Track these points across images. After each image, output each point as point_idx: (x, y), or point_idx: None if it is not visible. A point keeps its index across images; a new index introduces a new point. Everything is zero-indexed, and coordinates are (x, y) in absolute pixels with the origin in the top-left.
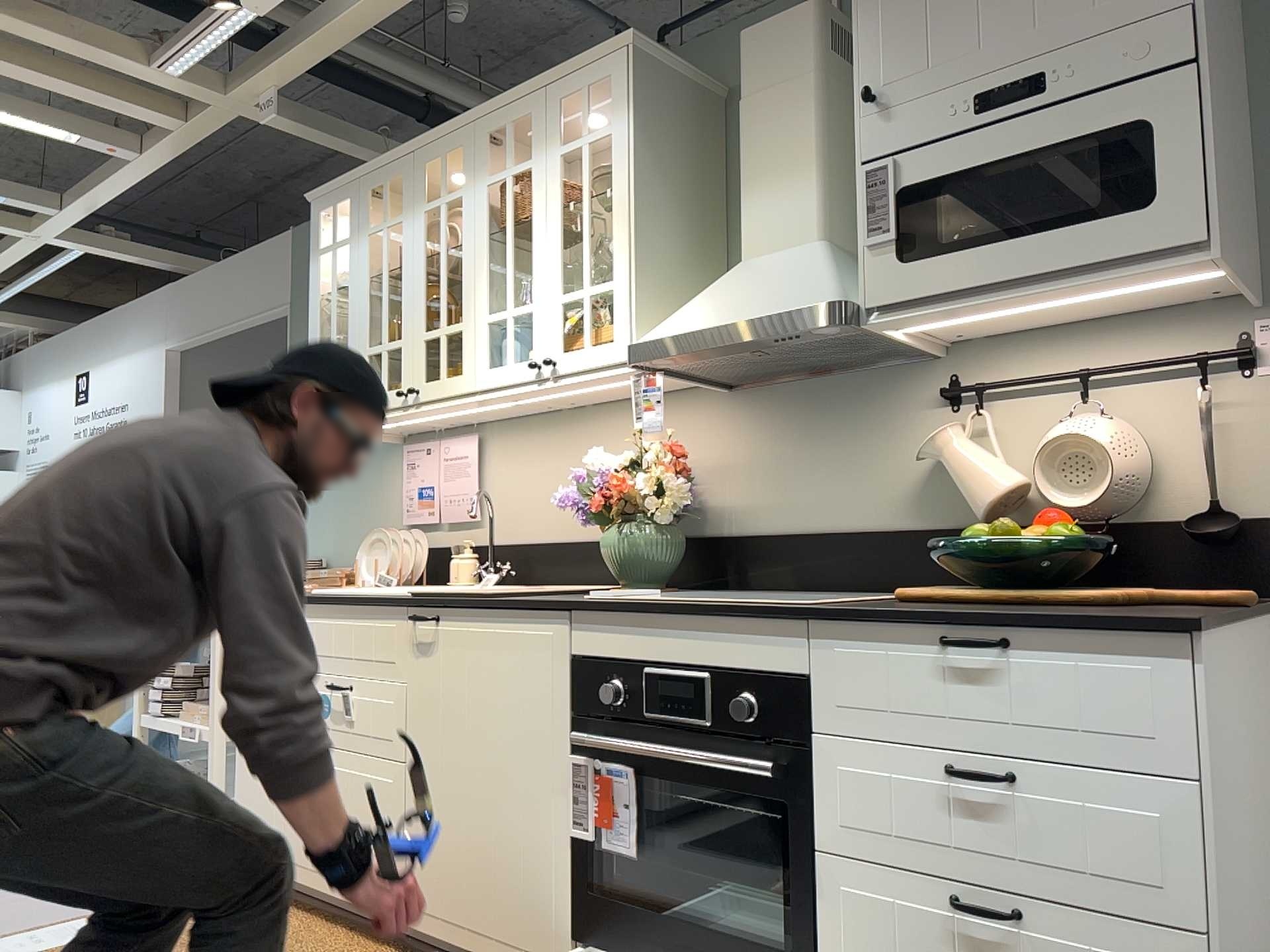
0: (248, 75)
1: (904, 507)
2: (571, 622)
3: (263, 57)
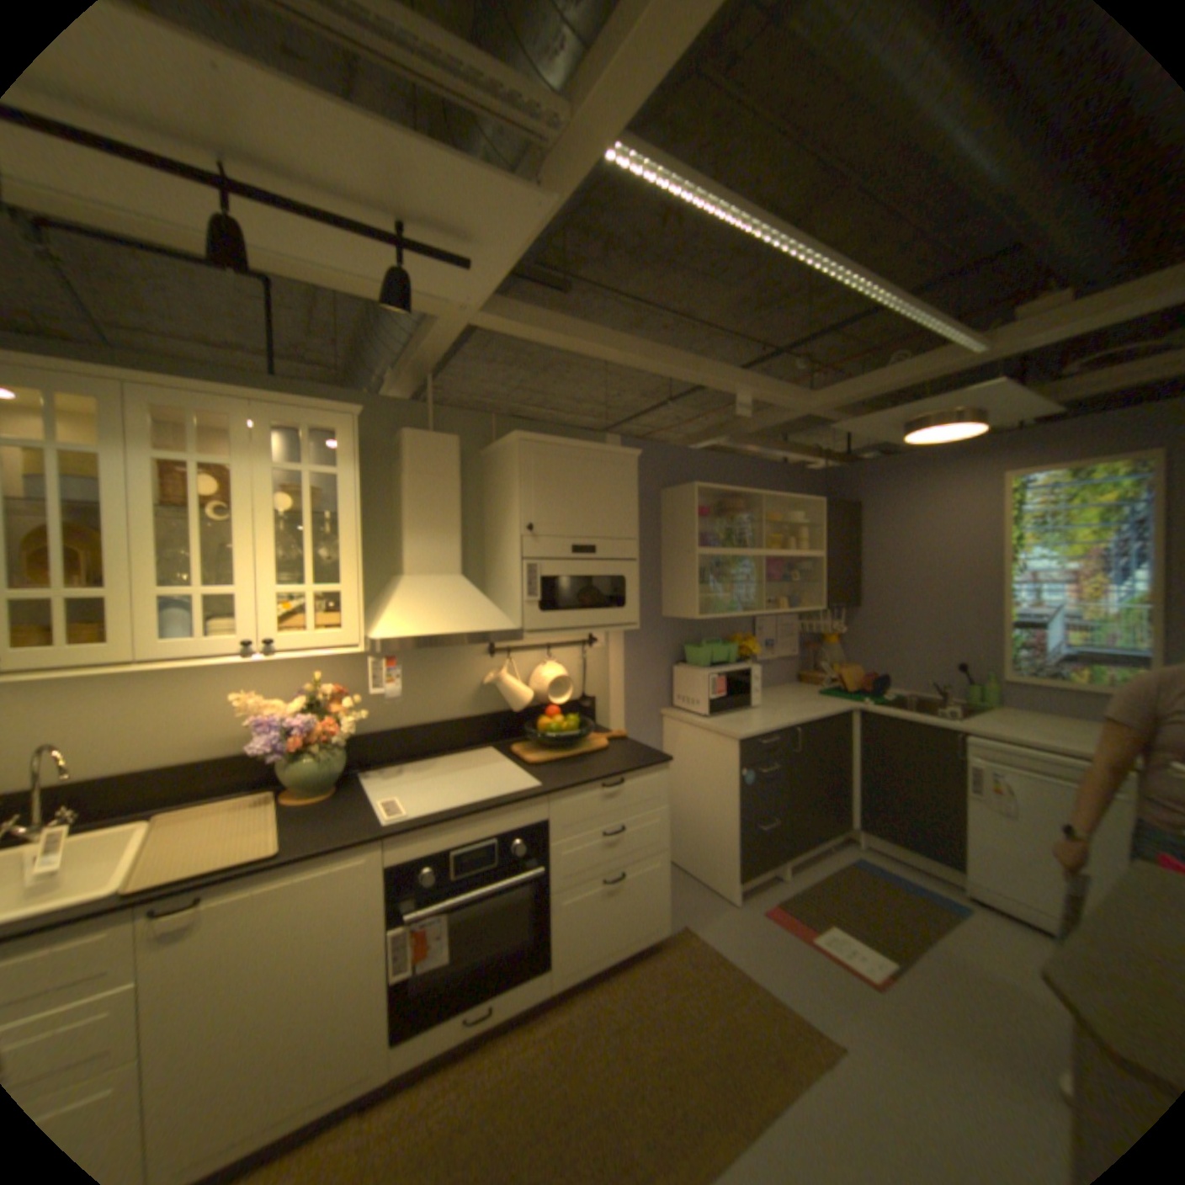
0: None
1: (468, 706)
2: (384, 846)
3: None
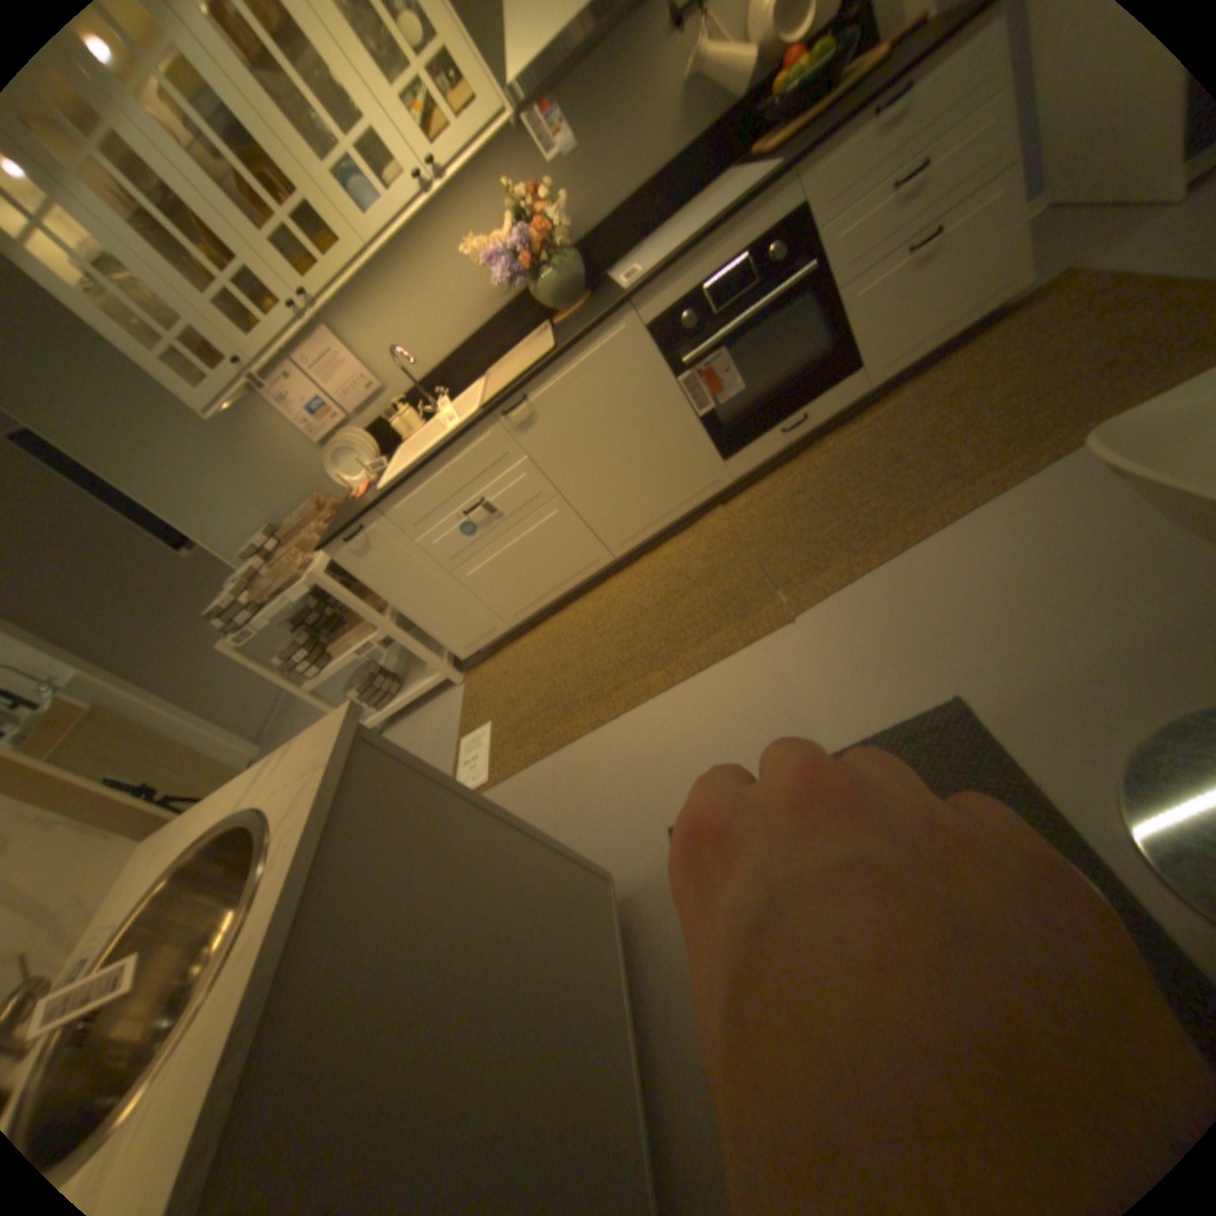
0: None
1: (681, 129)
2: (634, 304)
3: None
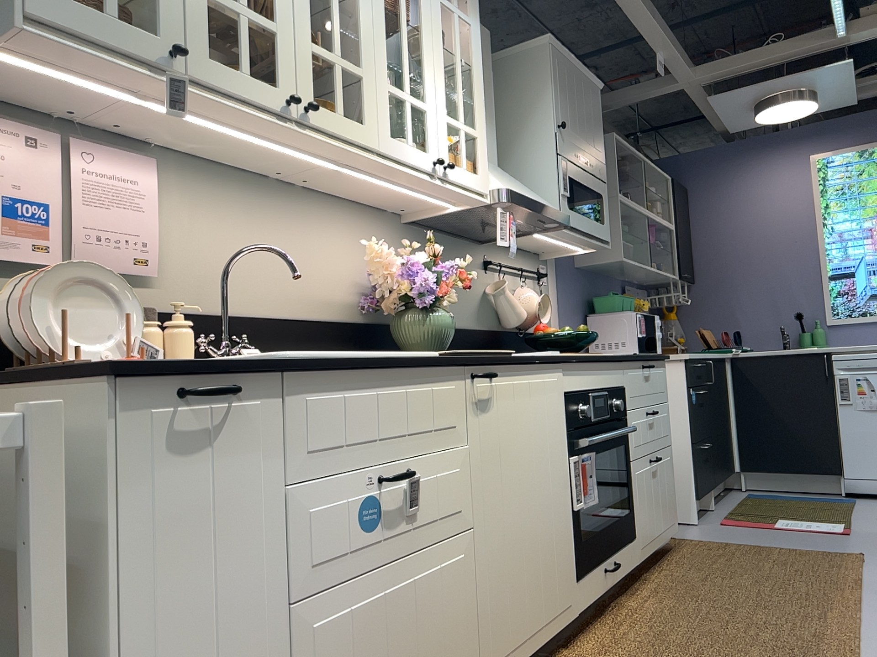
0: None
1: (476, 317)
2: (563, 370)
3: None
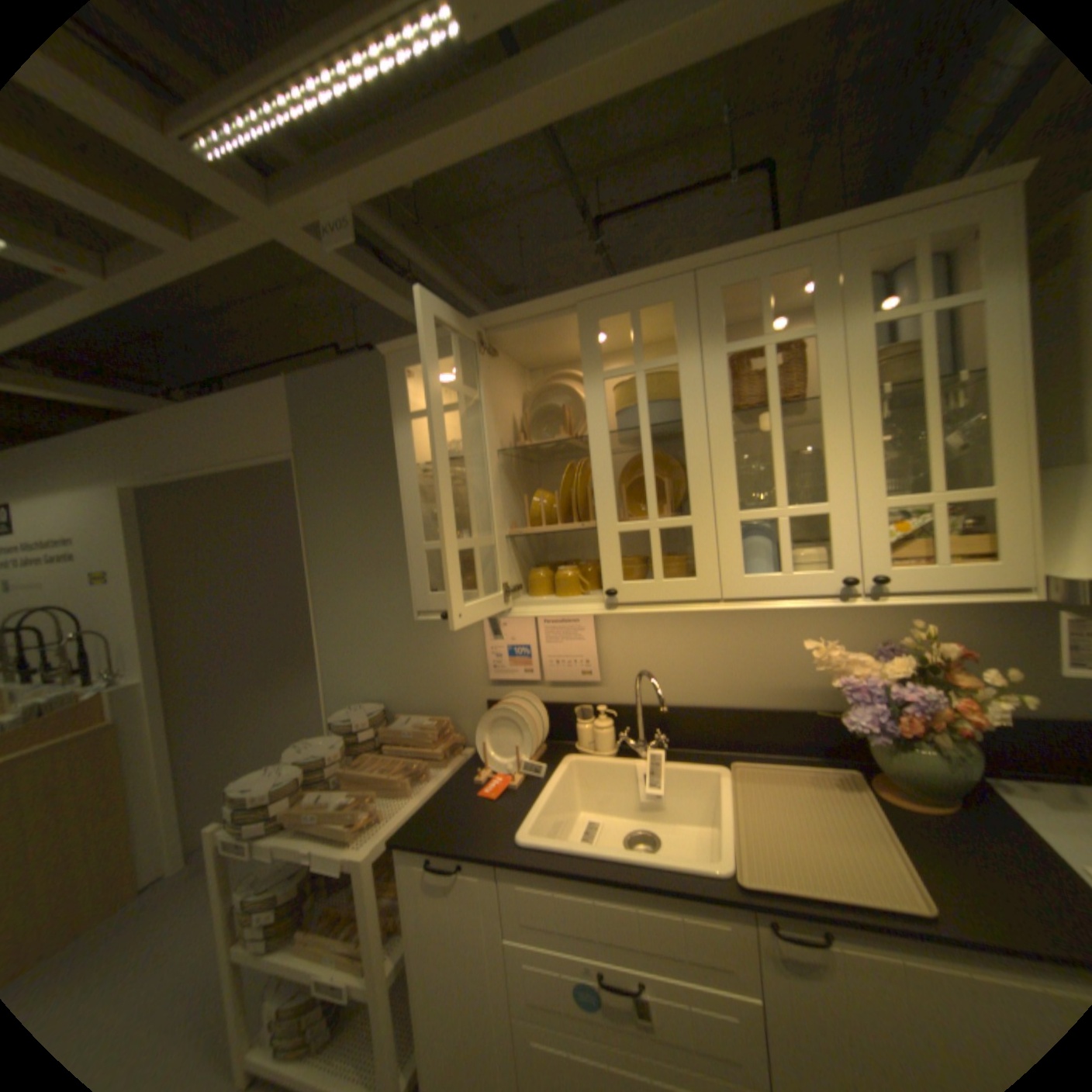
0: (306, 173)
1: None
2: None
3: (337, 146)
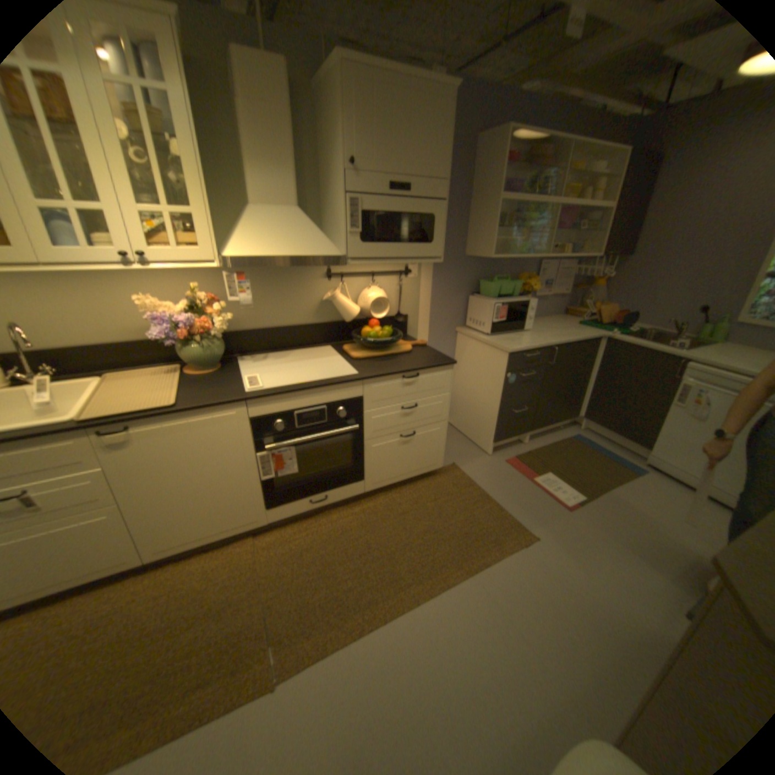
0: None
1: (312, 316)
2: (247, 405)
3: None
